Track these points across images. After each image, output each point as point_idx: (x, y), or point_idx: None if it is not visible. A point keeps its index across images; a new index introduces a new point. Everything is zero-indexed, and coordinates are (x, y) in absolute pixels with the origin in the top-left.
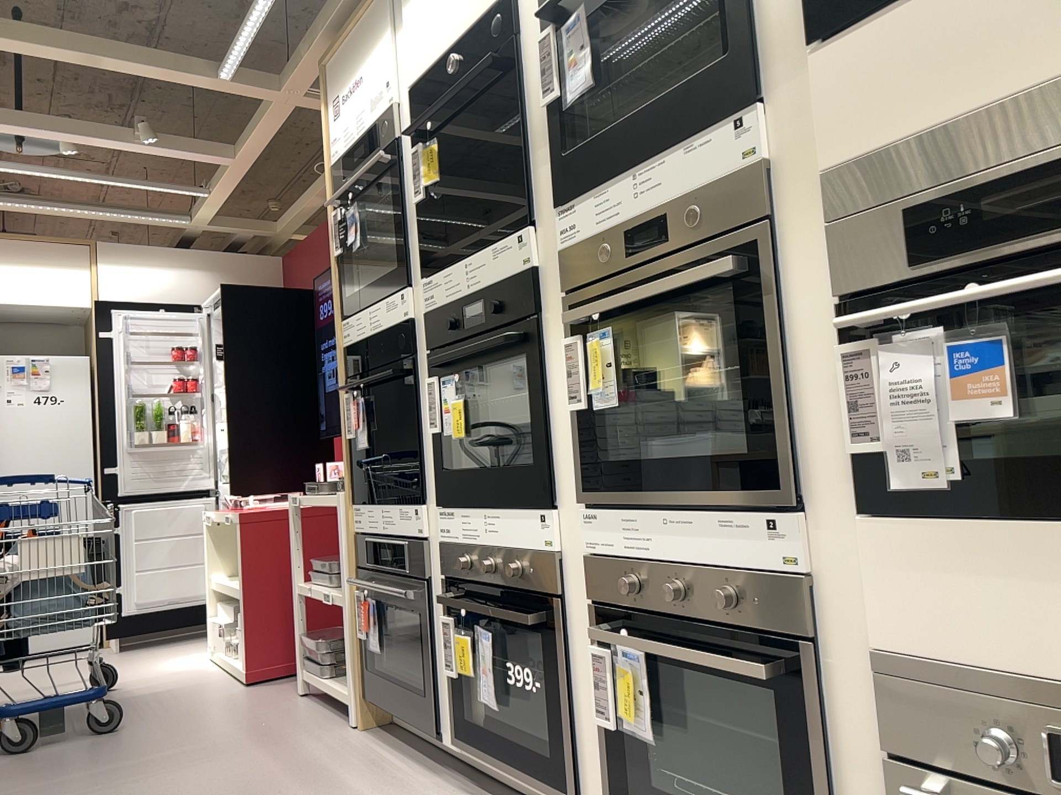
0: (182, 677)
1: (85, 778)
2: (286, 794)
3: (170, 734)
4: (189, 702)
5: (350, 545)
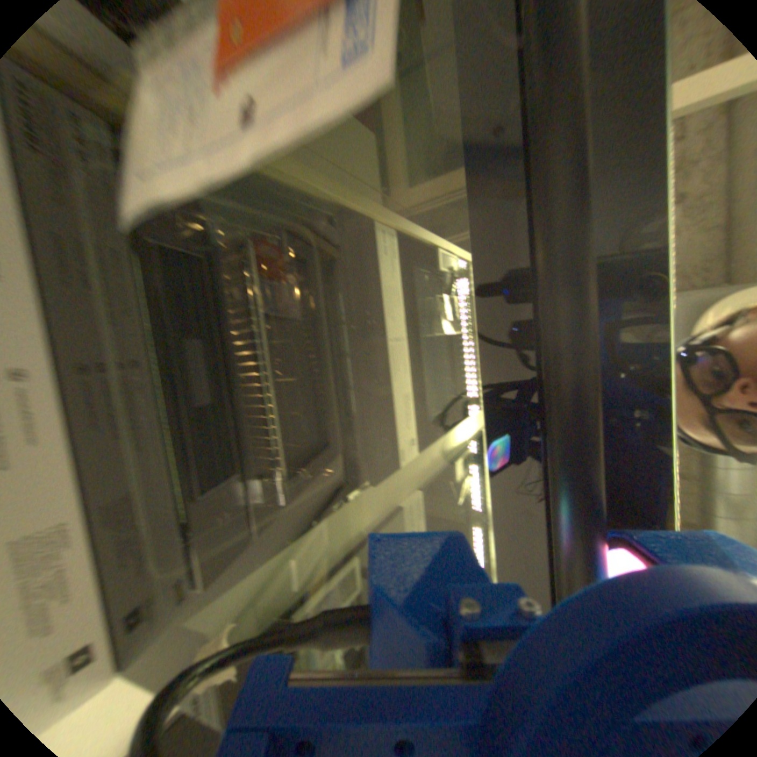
0: None
1: None
2: None
3: None
4: None
5: None
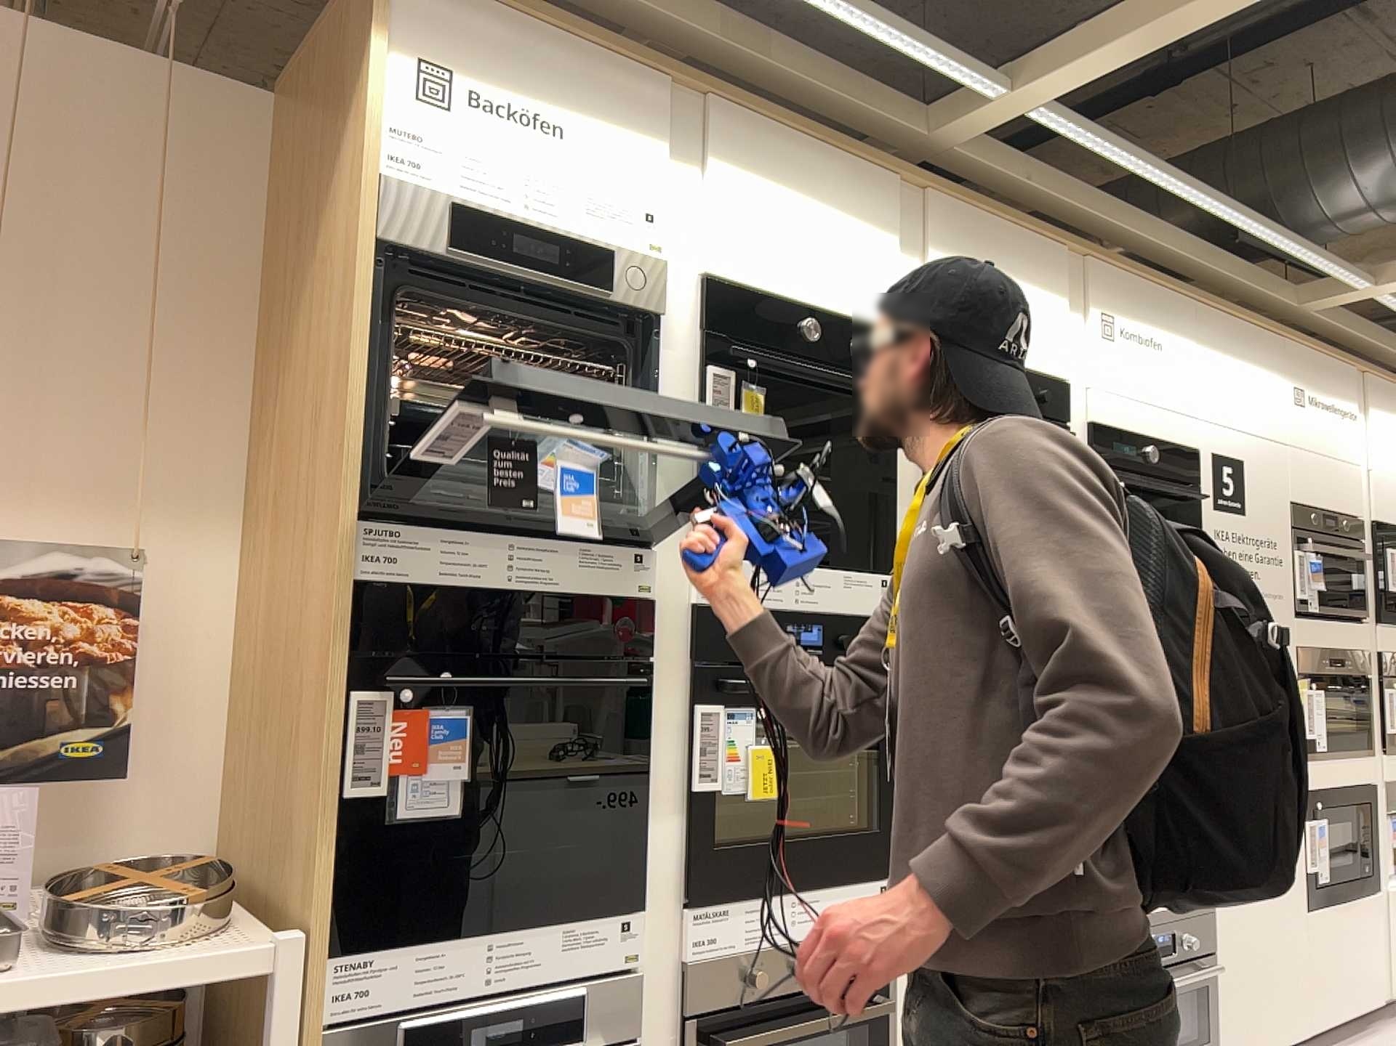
0: None
1: None
2: None
3: None
4: None
5: None
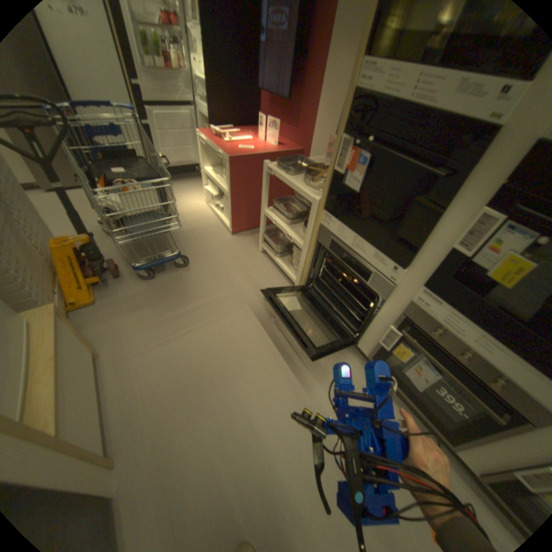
0: (199, 221)
1: (189, 314)
2: (288, 354)
3: (213, 279)
4: (211, 247)
5: (316, 231)
